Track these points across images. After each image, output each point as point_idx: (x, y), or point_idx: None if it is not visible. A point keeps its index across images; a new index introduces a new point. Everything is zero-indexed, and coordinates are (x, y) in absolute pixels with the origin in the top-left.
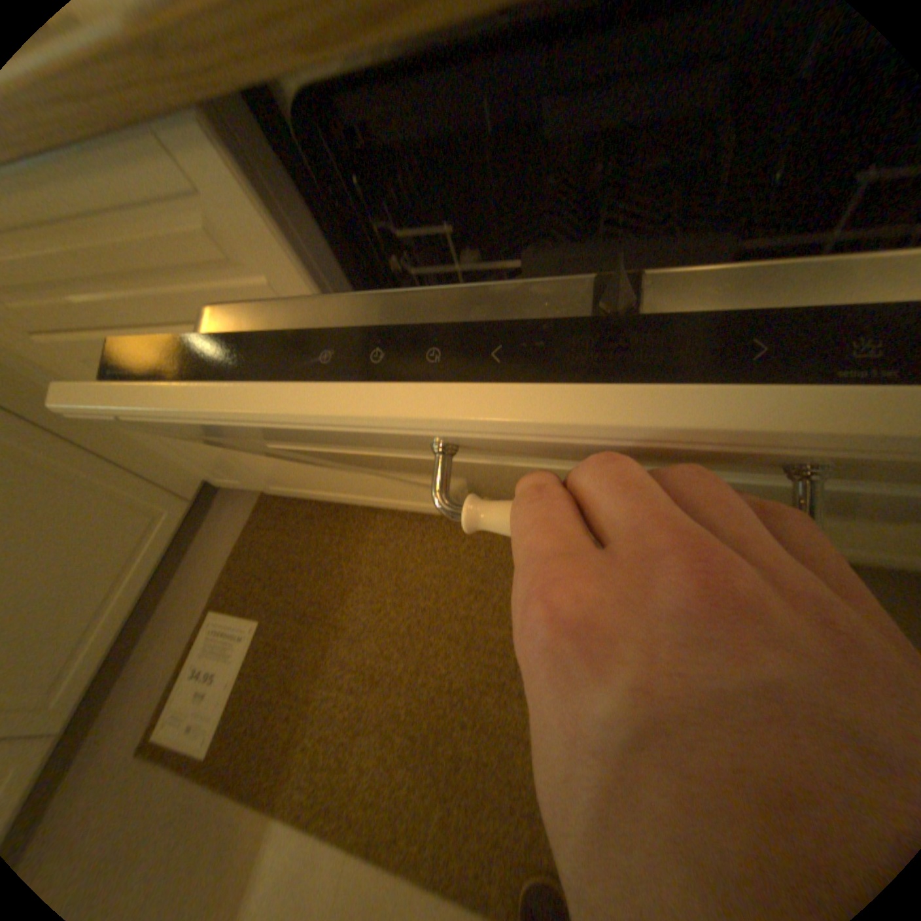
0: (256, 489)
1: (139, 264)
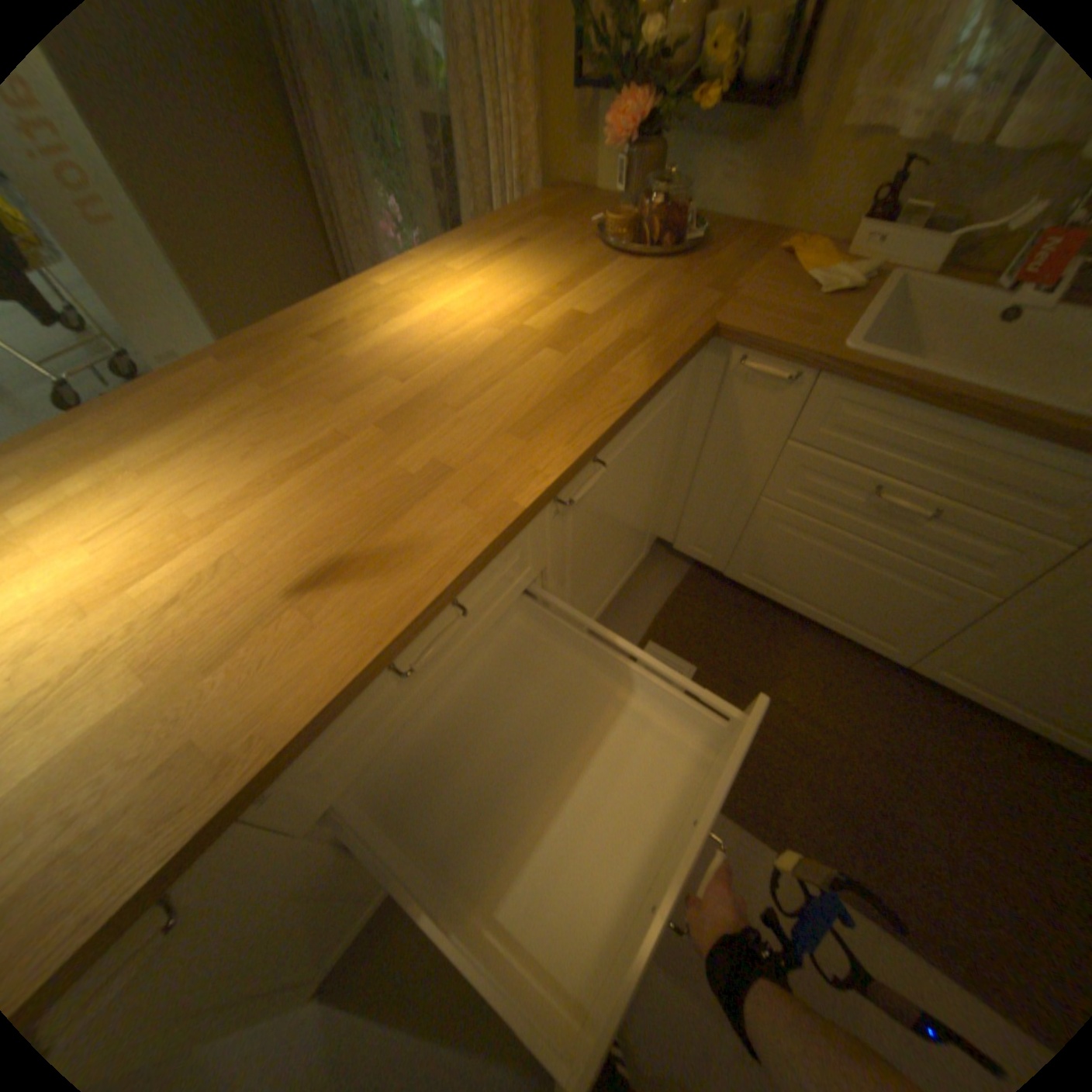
0: (683, 560)
1: (1002, 474)
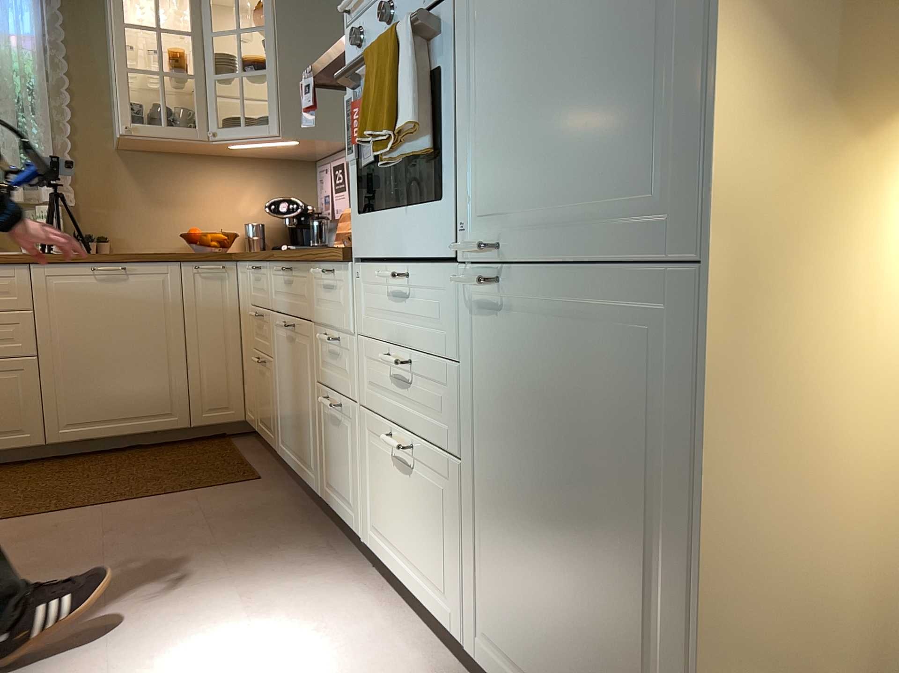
0: None
1: None
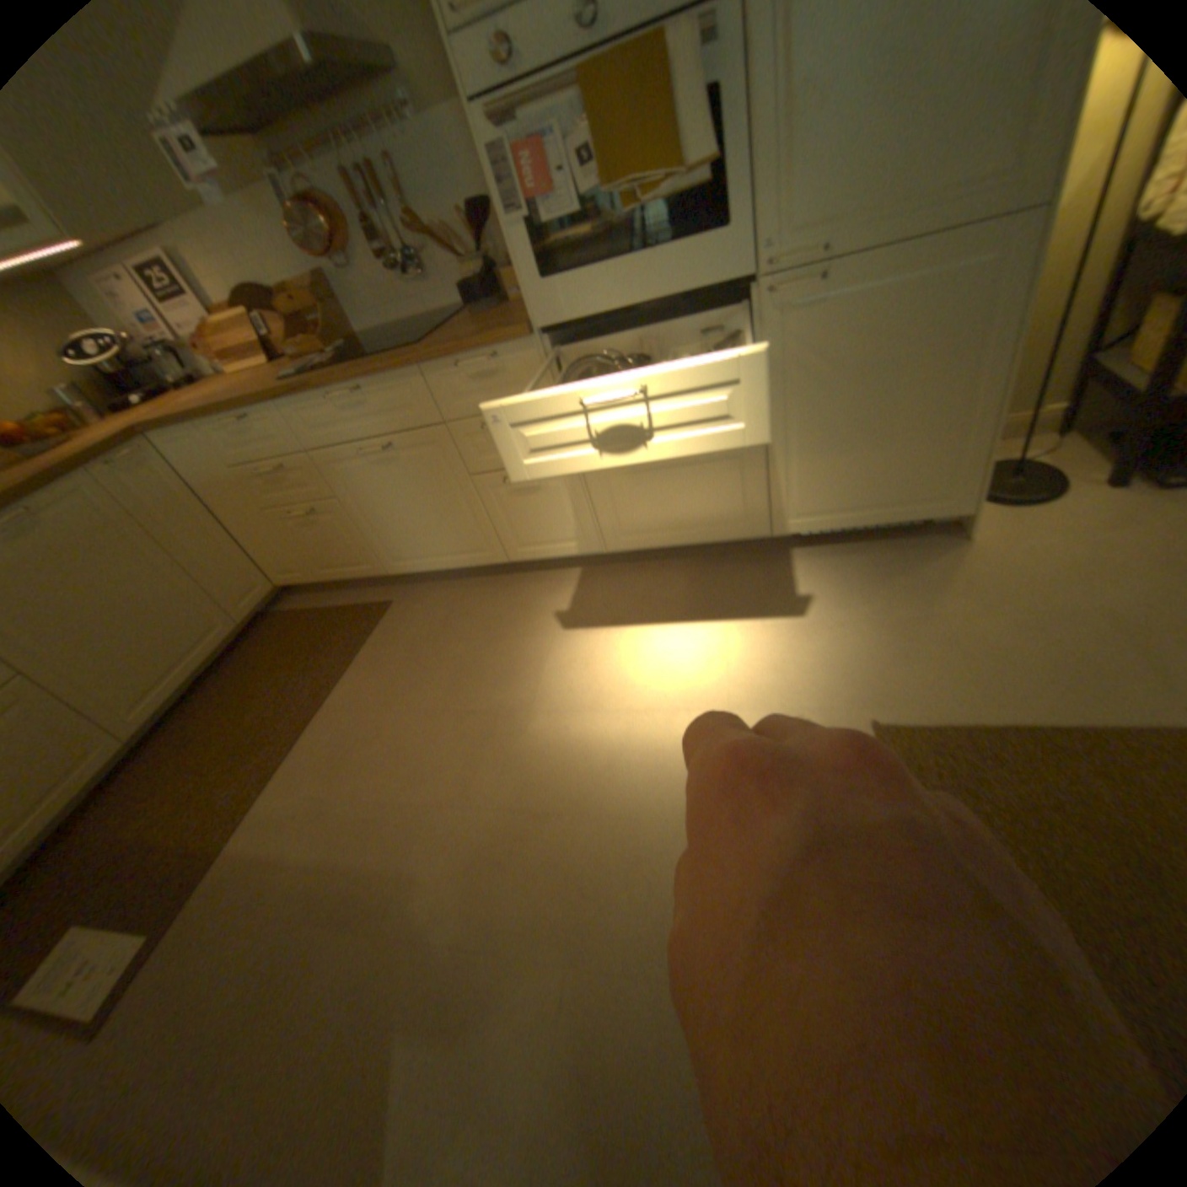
0: None
1: None
